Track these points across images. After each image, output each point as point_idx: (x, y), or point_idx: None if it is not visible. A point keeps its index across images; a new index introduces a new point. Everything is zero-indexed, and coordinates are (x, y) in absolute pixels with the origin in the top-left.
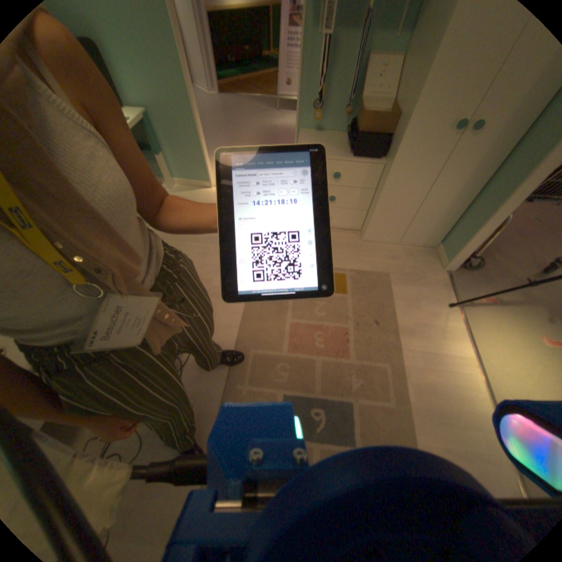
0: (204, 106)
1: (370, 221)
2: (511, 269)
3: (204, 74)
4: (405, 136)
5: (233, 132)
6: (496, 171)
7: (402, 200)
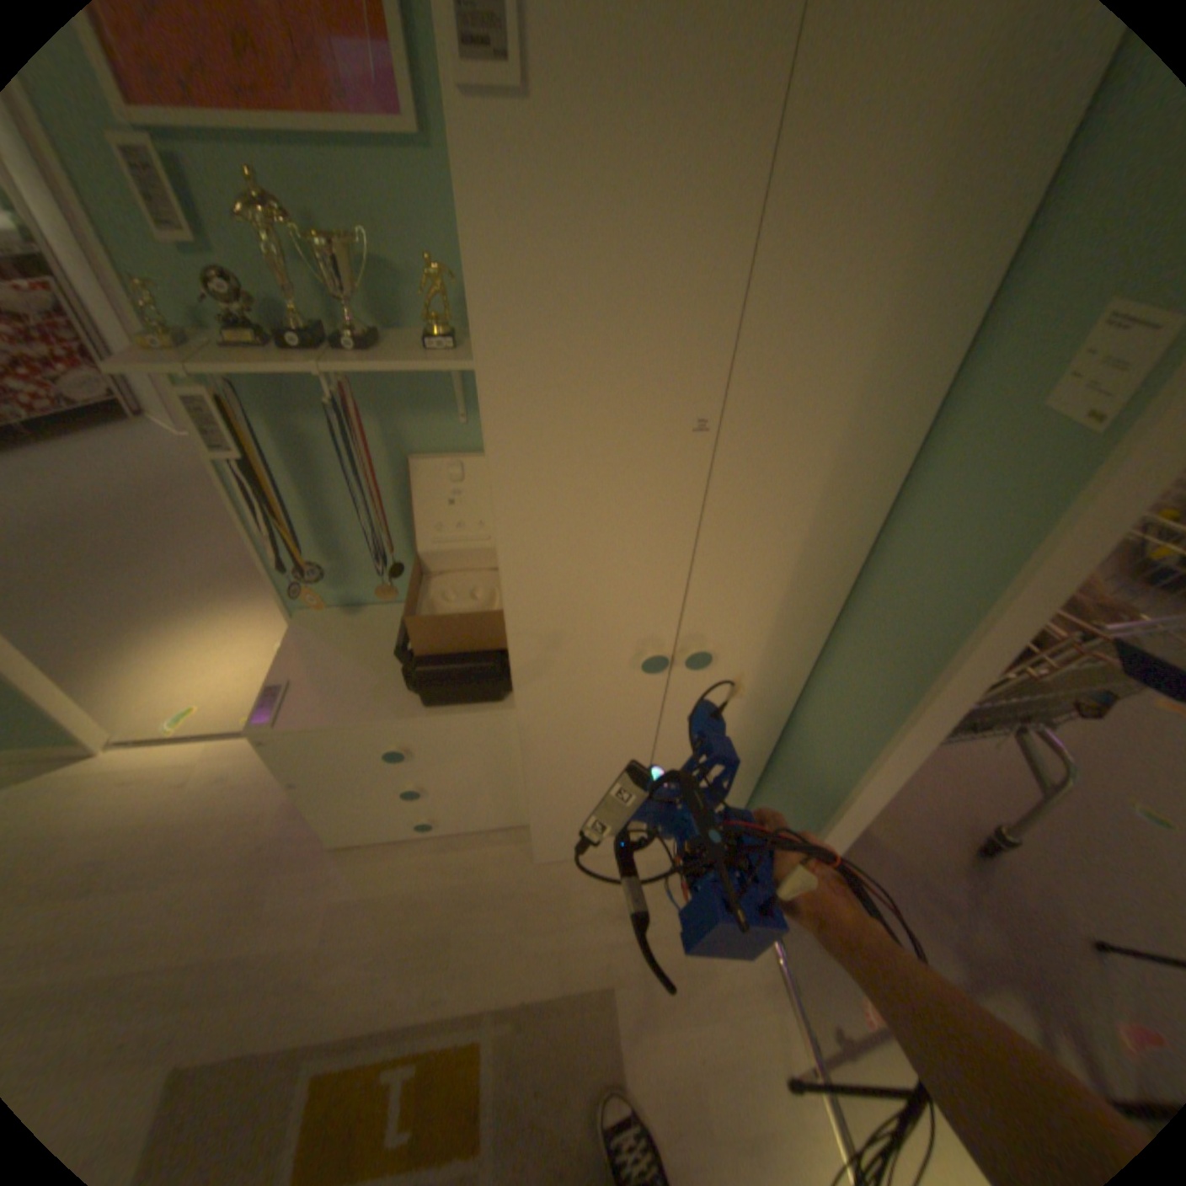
0: (156, 475)
1: (534, 834)
2: (914, 860)
3: (159, 401)
4: (520, 694)
5: (218, 543)
6: (795, 710)
7: (592, 790)
